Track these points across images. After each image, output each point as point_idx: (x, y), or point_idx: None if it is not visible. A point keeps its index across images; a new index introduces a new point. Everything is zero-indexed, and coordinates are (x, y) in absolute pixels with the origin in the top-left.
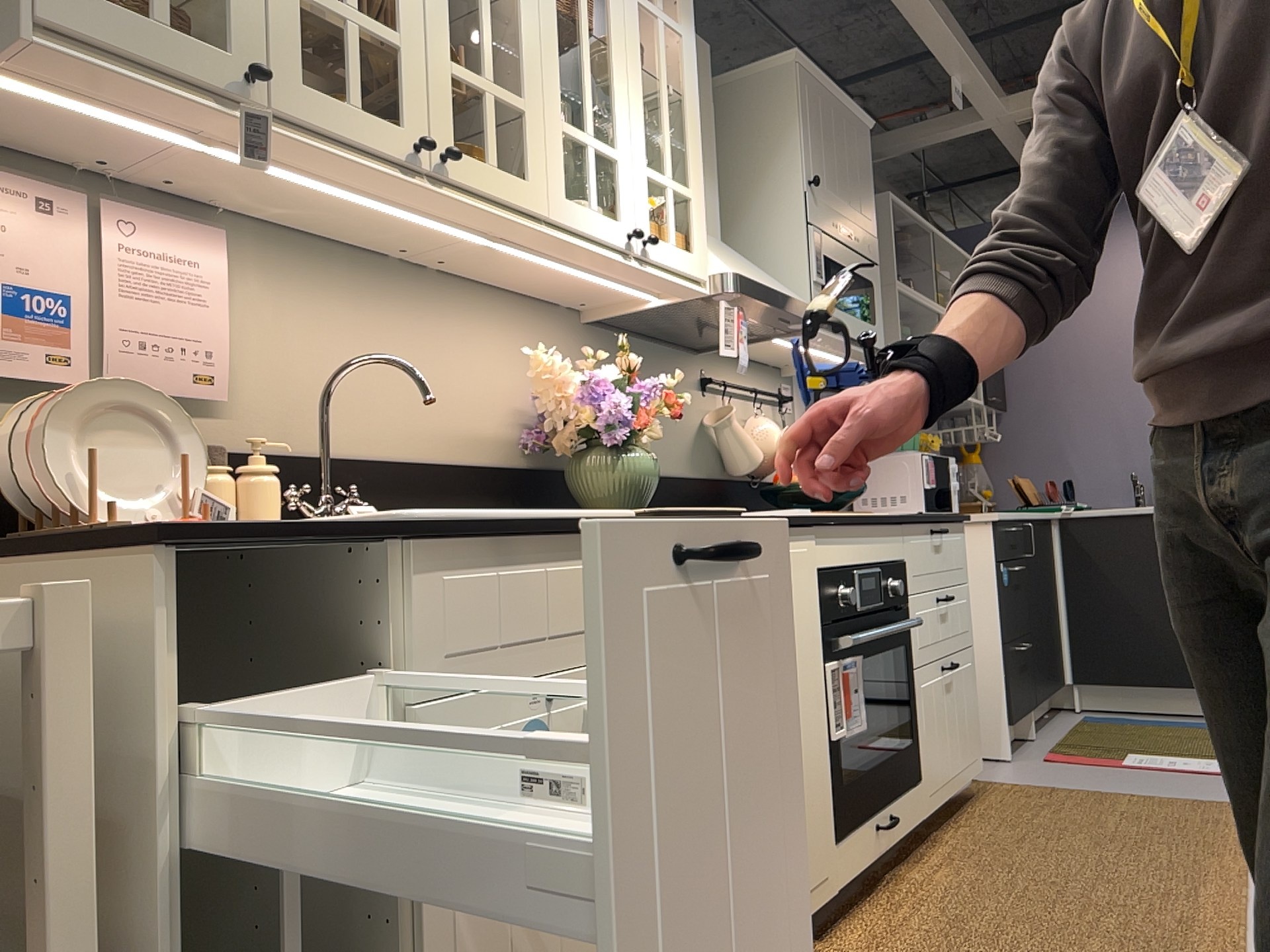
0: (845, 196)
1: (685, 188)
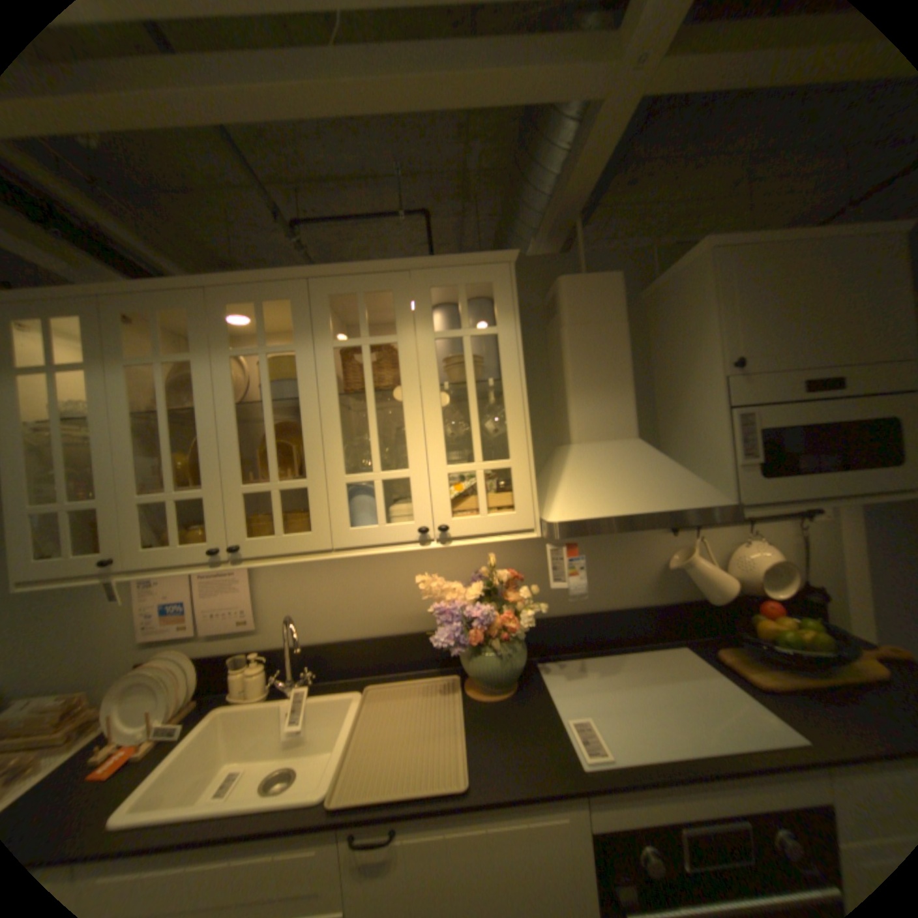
0: (824, 343)
1: (500, 463)
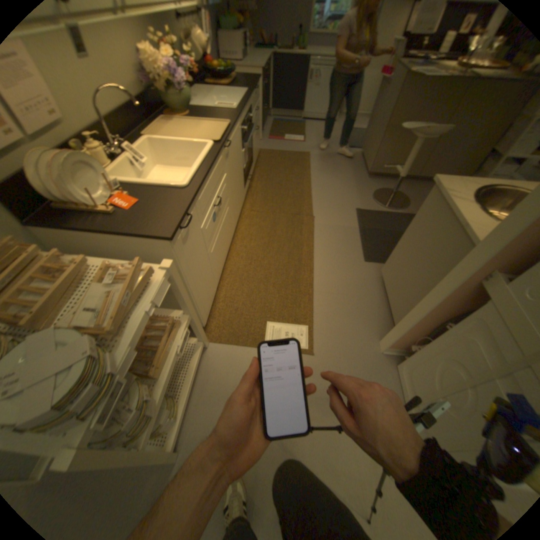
0: None
1: None
